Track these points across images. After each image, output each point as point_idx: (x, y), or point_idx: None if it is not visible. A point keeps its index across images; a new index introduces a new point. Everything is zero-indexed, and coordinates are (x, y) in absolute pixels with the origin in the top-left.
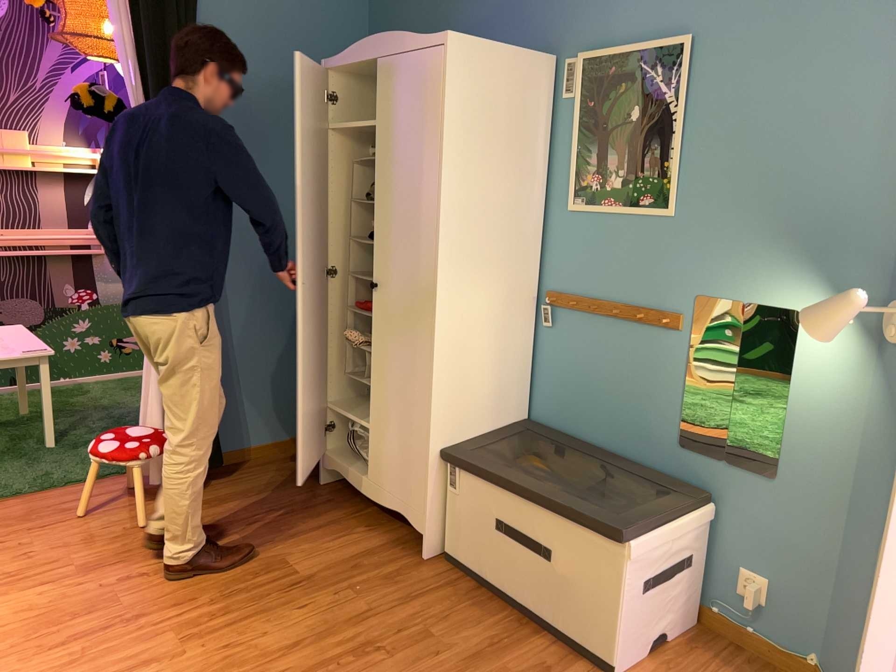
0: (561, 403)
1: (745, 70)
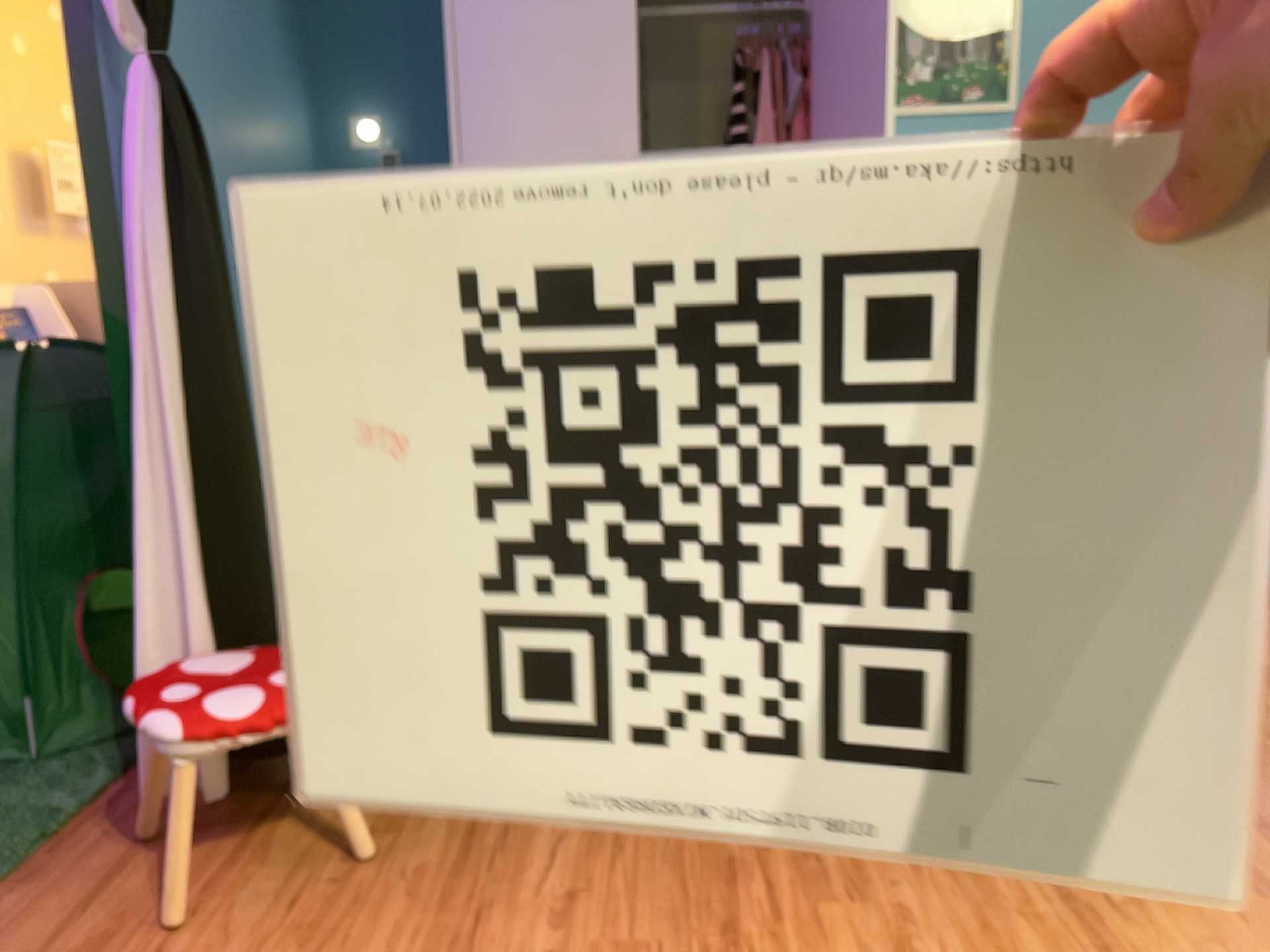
0: None
1: None
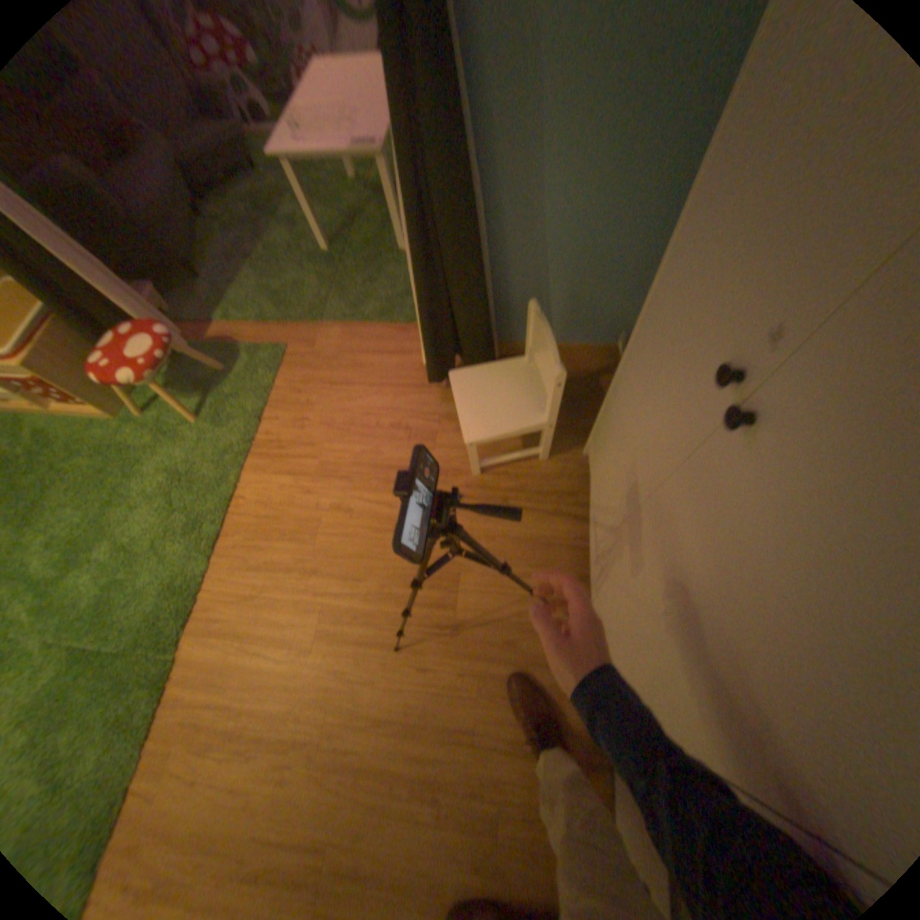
0: None
1: None
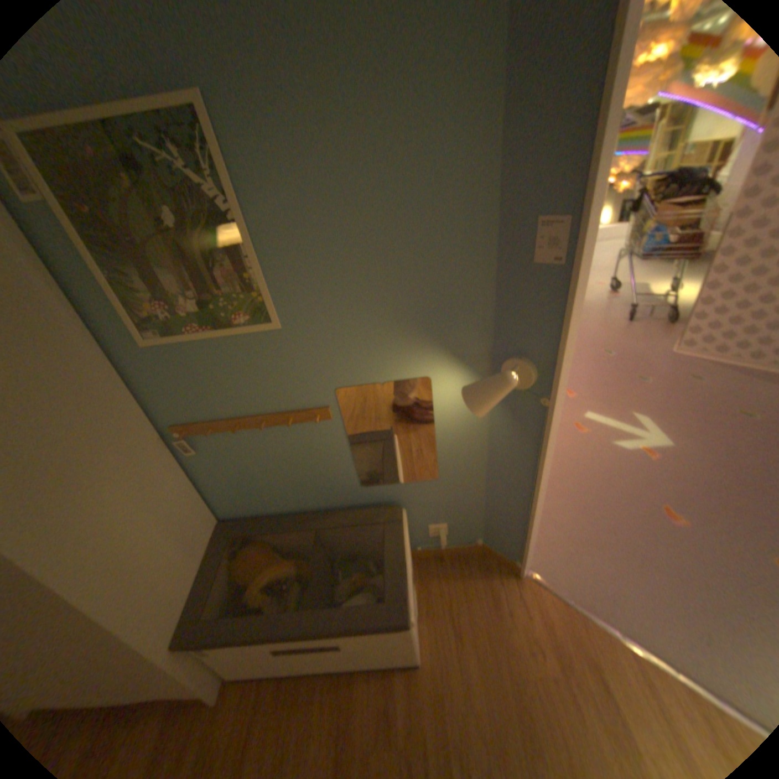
0: (242, 498)
1: (299, 139)
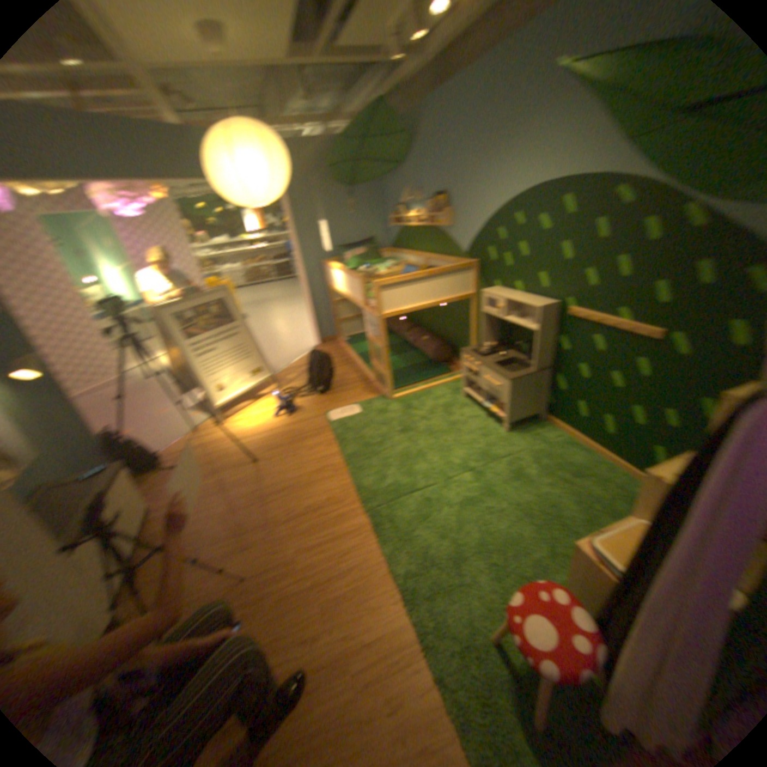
0: None
1: None
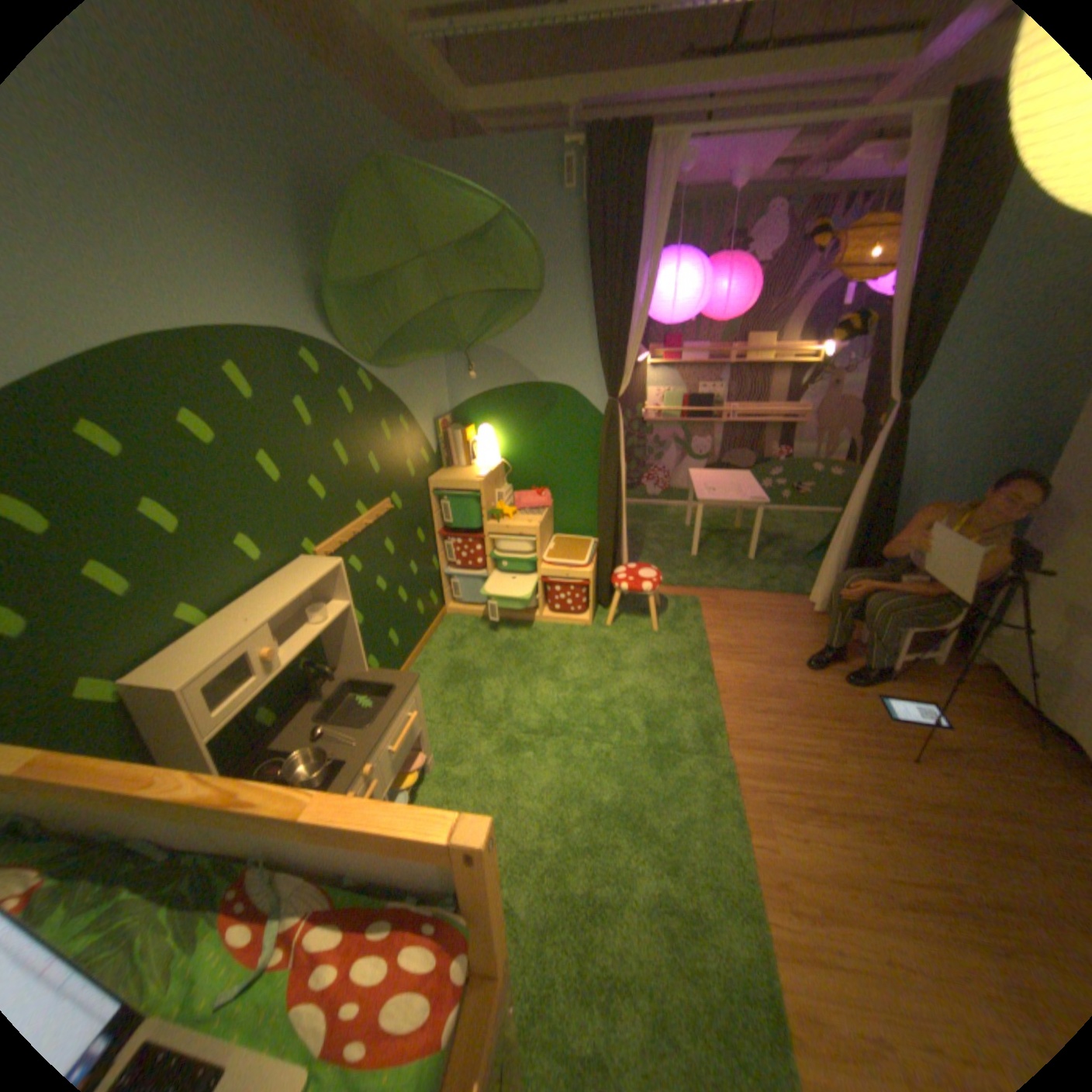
0: None
1: None
